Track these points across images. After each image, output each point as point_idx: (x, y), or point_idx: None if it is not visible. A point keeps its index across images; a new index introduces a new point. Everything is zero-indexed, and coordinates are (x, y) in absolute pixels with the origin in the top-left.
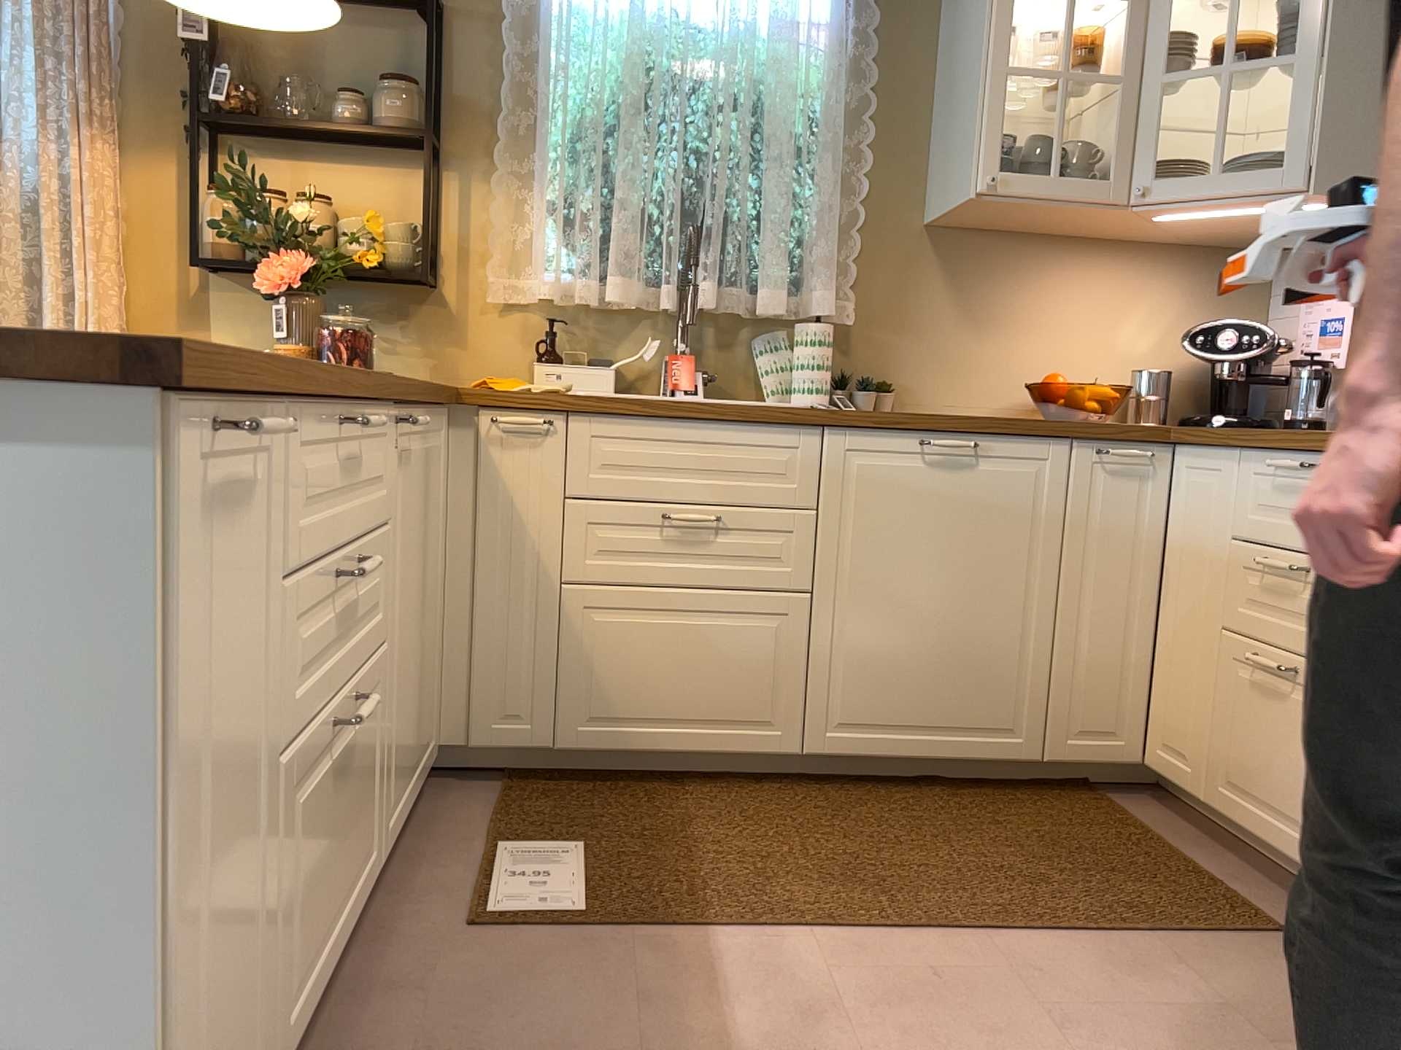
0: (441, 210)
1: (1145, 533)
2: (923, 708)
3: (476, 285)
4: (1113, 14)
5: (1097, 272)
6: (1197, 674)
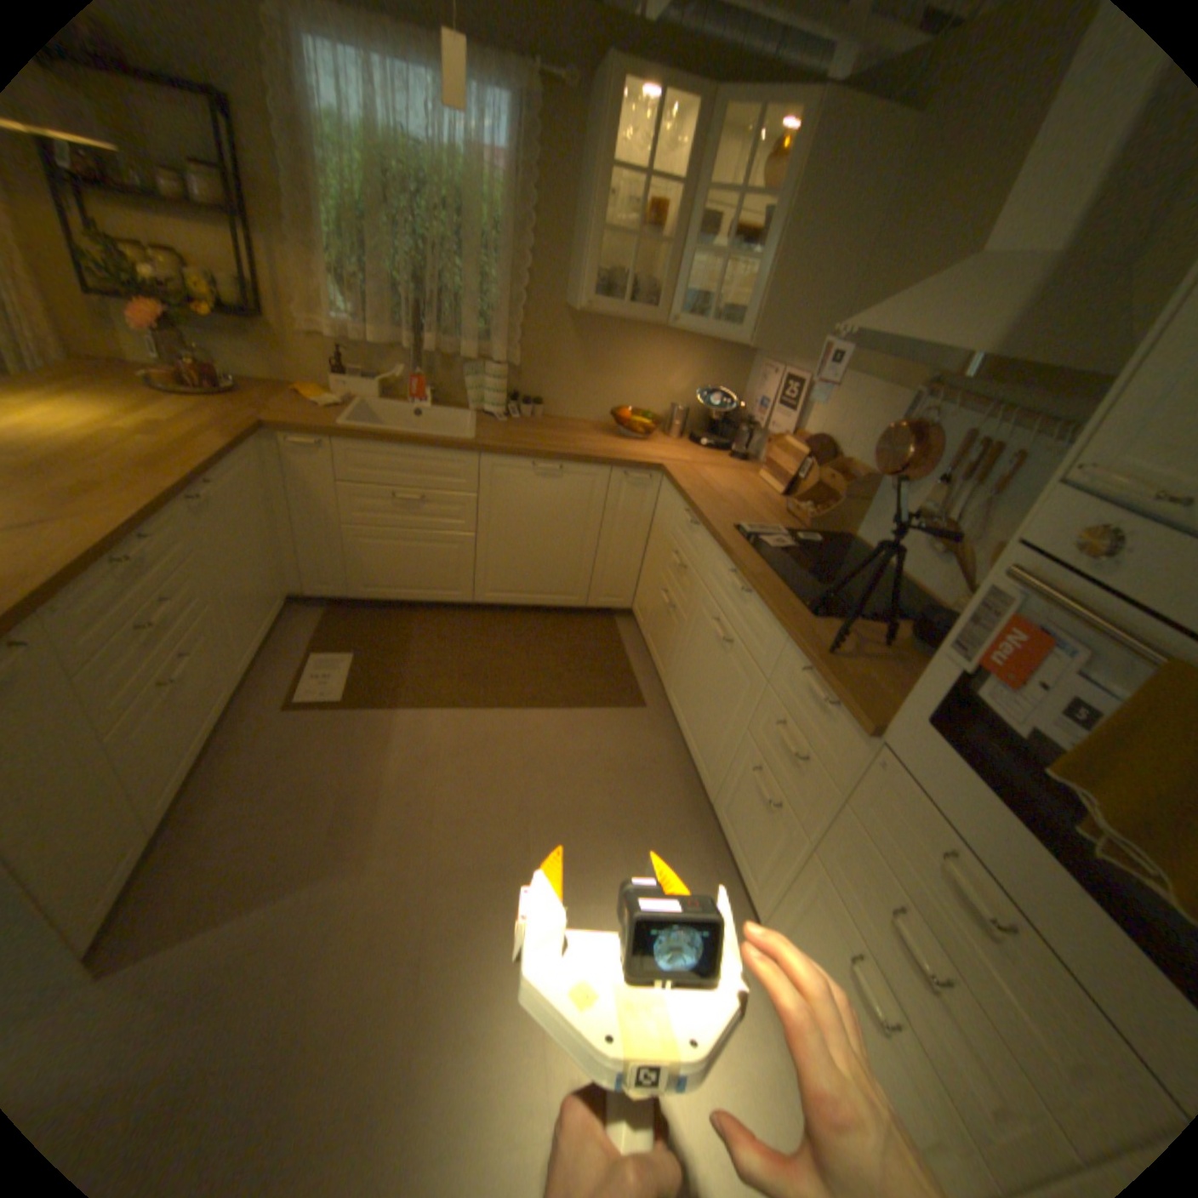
0: (253, 263)
1: (642, 514)
2: (530, 586)
3: (286, 318)
4: (682, 184)
5: (661, 345)
6: (650, 585)
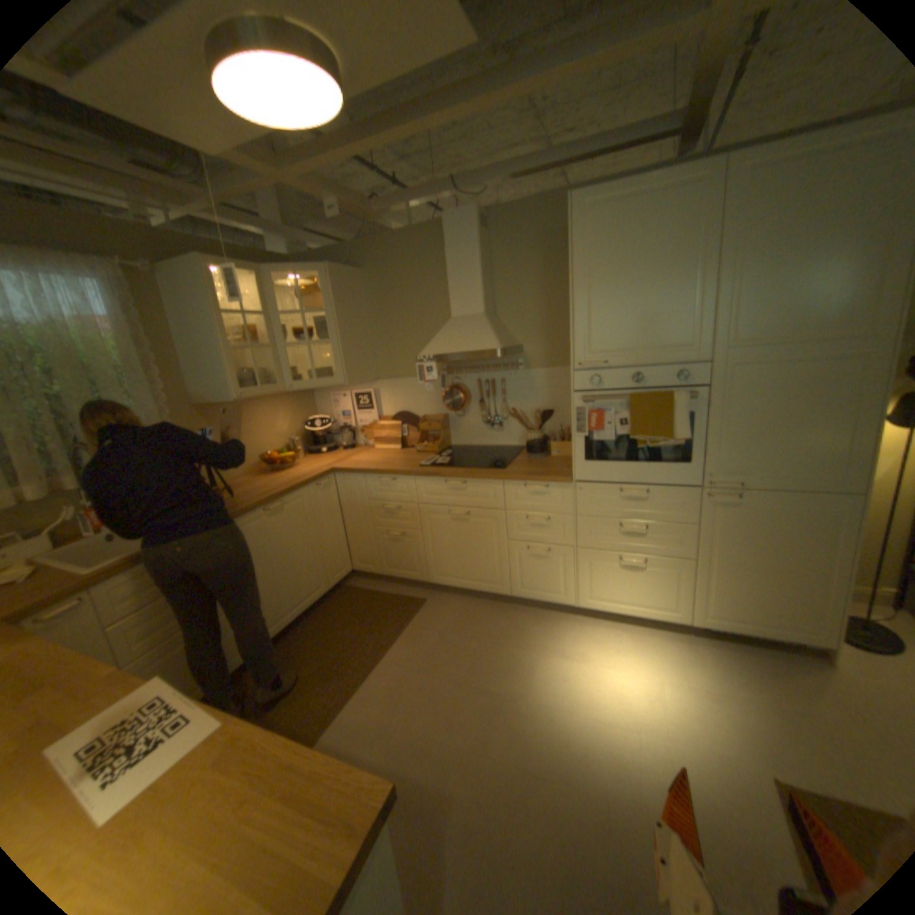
0: None
1: (333, 505)
2: (292, 602)
3: None
4: (249, 315)
5: (262, 408)
6: (365, 541)
